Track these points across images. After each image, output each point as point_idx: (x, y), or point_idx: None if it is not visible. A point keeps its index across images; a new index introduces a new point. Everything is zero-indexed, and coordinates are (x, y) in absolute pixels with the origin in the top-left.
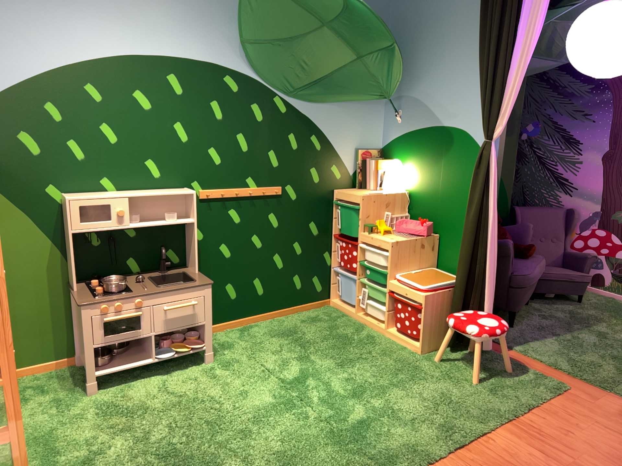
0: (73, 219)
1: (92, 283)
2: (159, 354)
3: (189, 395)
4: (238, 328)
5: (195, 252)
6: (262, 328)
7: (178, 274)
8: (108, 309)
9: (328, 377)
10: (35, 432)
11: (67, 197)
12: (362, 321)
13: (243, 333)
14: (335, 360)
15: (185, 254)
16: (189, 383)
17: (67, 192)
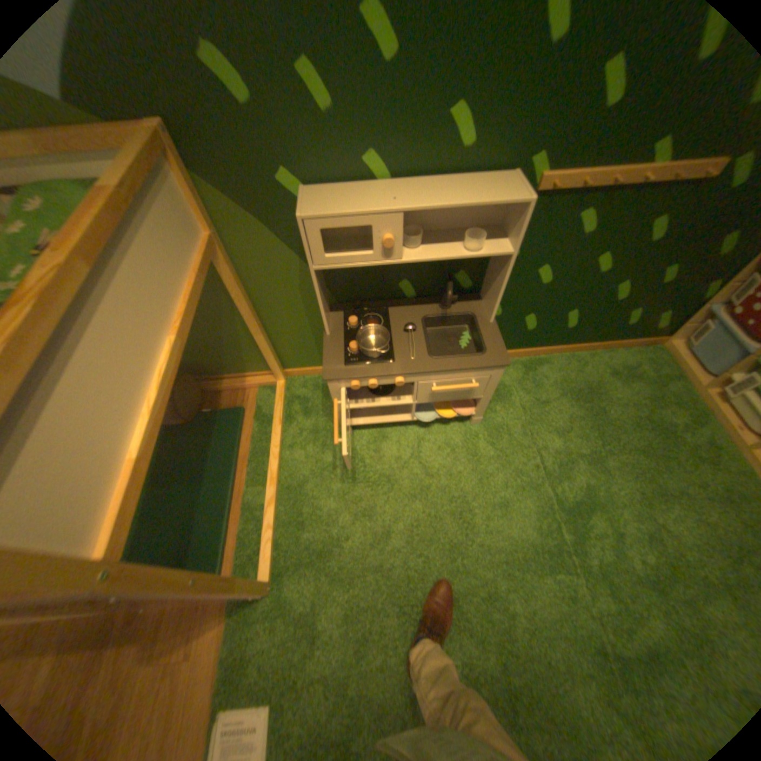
0: (313, 250)
1: (349, 322)
2: (420, 410)
3: (441, 478)
4: (523, 360)
5: (498, 298)
6: (554, 370)
7: (464, 317)
8: (359, 387)
9: (626, 521)
10: (289, 478)
11: (300, 210)
12: (707, 404)
13: (527, 372)
14: (644, 483)
15: (482, 278)
16: (445, 455)
17: (308, 181)
